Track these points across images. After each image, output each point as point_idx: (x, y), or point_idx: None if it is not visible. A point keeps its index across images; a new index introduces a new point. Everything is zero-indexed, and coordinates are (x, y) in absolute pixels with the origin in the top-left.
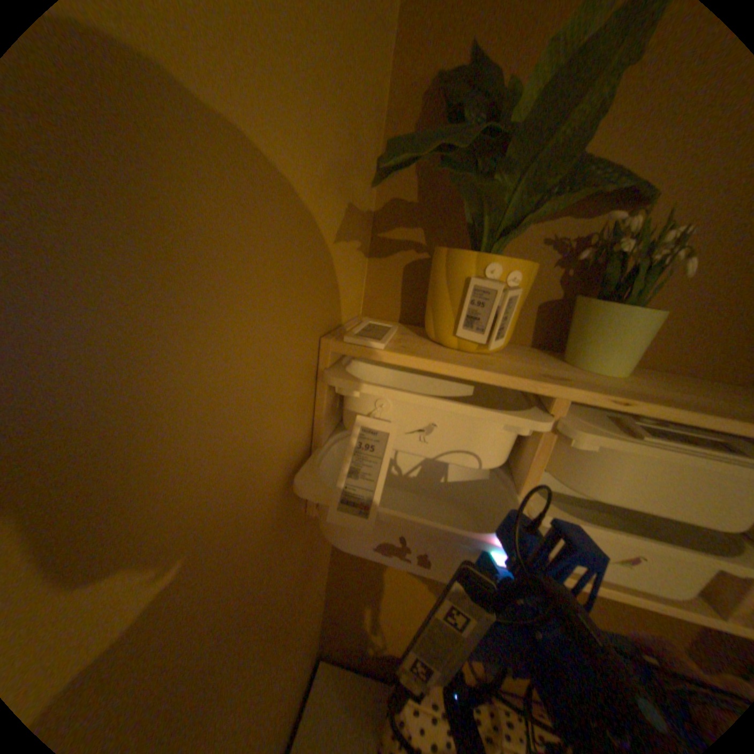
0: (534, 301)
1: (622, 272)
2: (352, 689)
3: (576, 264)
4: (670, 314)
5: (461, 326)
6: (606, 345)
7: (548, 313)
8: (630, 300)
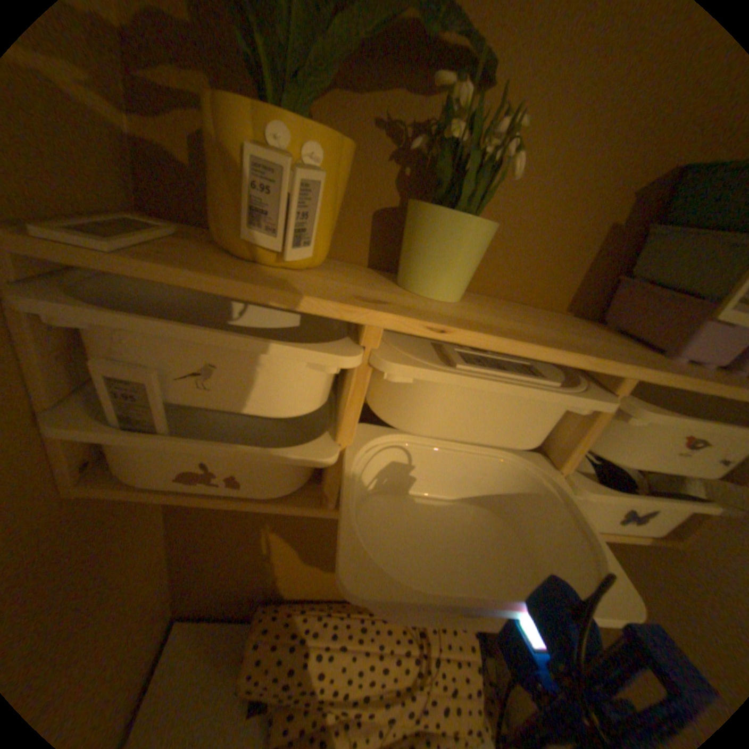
0: (367, 207)
1: (453, 170)
2: (211, 639)
3: (412, 162)
4: (497, 227)
5: (249, 226)
6: (433, 262)
7: (384, 225)
8: (457, 205)
